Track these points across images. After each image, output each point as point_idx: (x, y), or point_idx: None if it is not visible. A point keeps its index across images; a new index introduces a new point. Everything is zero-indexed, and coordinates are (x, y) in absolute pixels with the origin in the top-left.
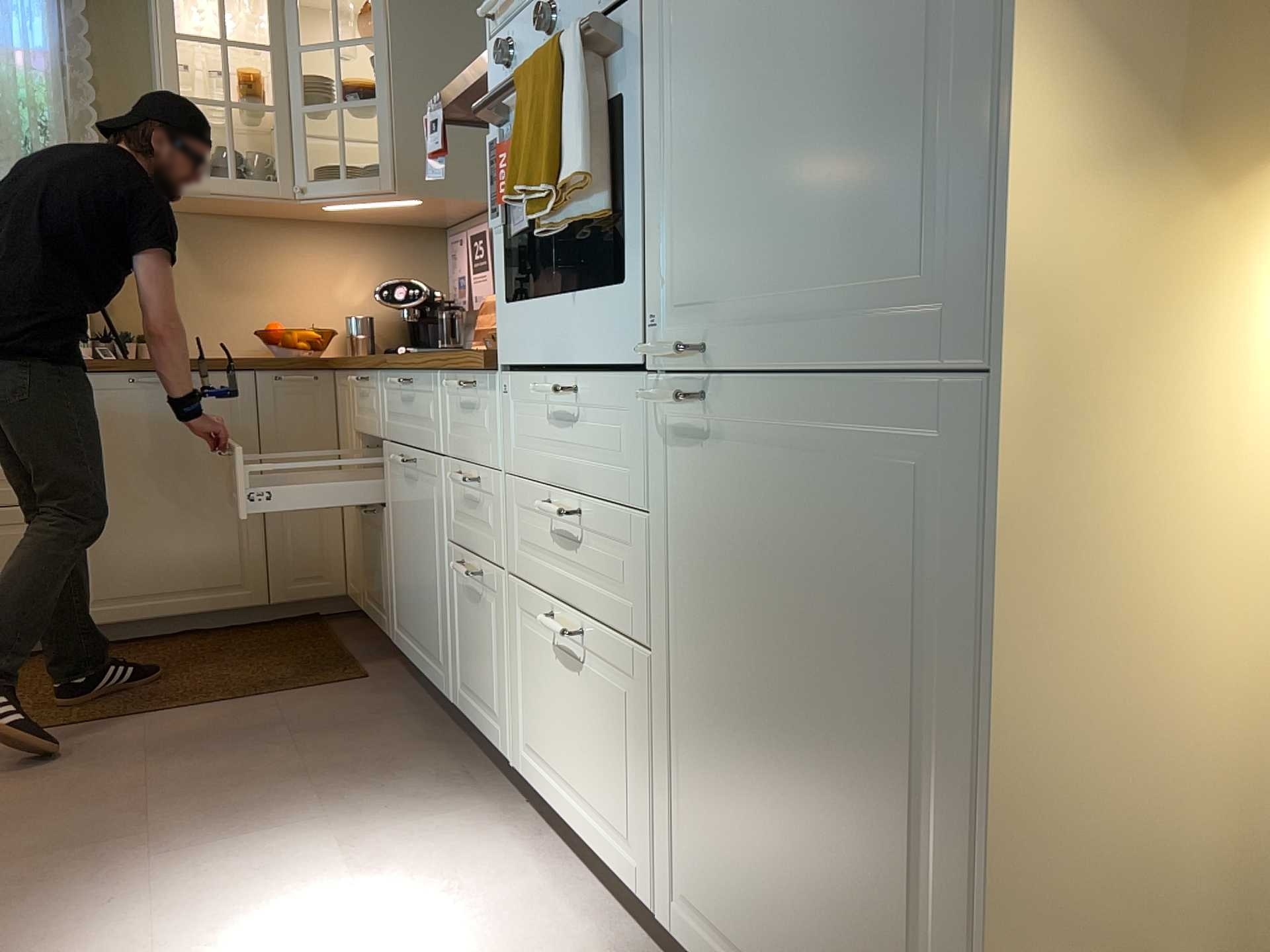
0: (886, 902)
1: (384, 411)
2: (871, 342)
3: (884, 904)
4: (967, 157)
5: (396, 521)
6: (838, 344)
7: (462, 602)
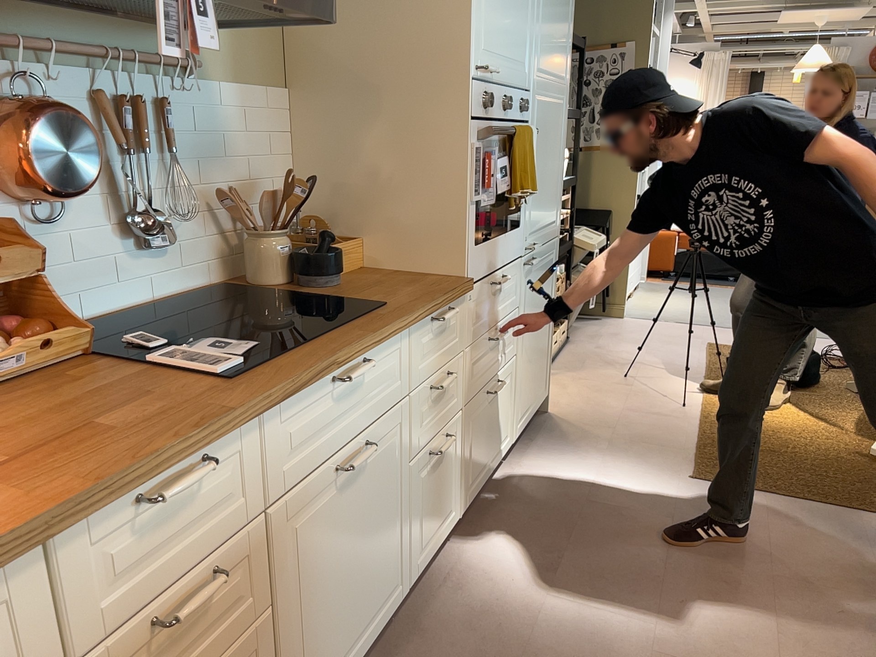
0: (545, 348)
1: (273, 464)
2: (550, 234)
3: (545, 349)
4: (558, 197)
5: (307, 578)
6: (548, 235)
7: (424, 486)
